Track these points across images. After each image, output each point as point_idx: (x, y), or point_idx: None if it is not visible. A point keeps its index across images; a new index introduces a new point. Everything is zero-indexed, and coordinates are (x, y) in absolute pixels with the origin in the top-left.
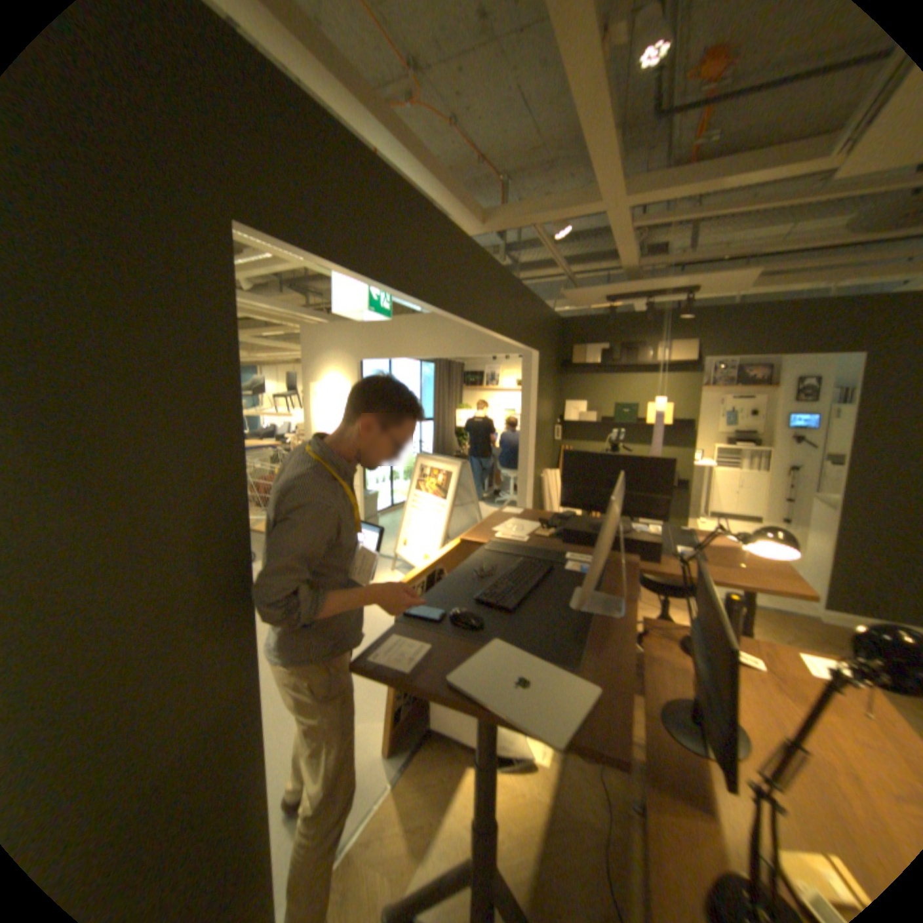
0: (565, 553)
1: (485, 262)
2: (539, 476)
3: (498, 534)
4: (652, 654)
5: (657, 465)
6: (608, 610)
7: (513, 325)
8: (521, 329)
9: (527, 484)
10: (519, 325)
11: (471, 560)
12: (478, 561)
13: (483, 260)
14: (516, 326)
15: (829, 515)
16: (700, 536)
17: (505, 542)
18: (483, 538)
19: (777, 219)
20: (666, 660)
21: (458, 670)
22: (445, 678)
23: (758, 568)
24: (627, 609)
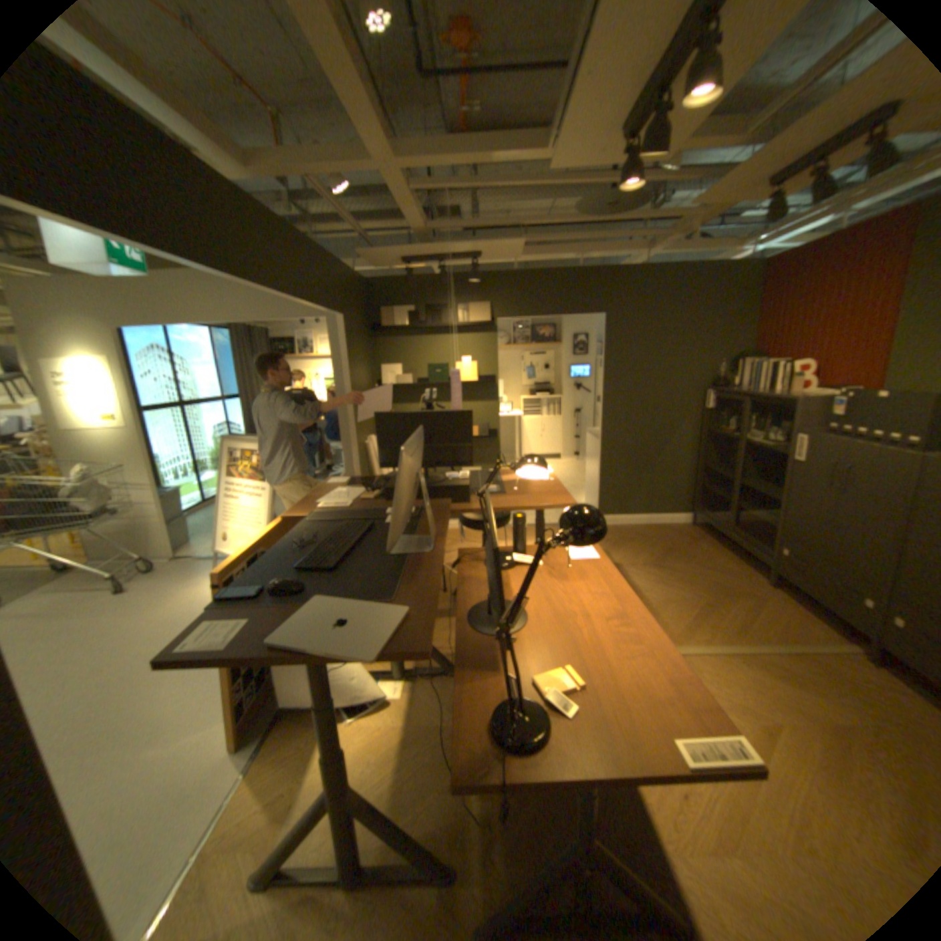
0: (386, 510)
1: (258, 214)
2: (364, 444)
3: (321, 505)
4: (463, 576)
5: (460, 419)
6: (419, 547)
7: (308, 287)
8: (318, 291)
9: (353, 454)
10: (315, 287)
11: (292, 534)
12: (300, 534)
13: (256, 212)
14: (311, 288)
15: (595, 444)
16: (503, 476)
17: (329, 511)
18: (308, 513)
19: (537, 196)
20: (474, 577)
21: (279, 633)
22: (265, 644)
23: (541, 492)
24: (436, 544)
